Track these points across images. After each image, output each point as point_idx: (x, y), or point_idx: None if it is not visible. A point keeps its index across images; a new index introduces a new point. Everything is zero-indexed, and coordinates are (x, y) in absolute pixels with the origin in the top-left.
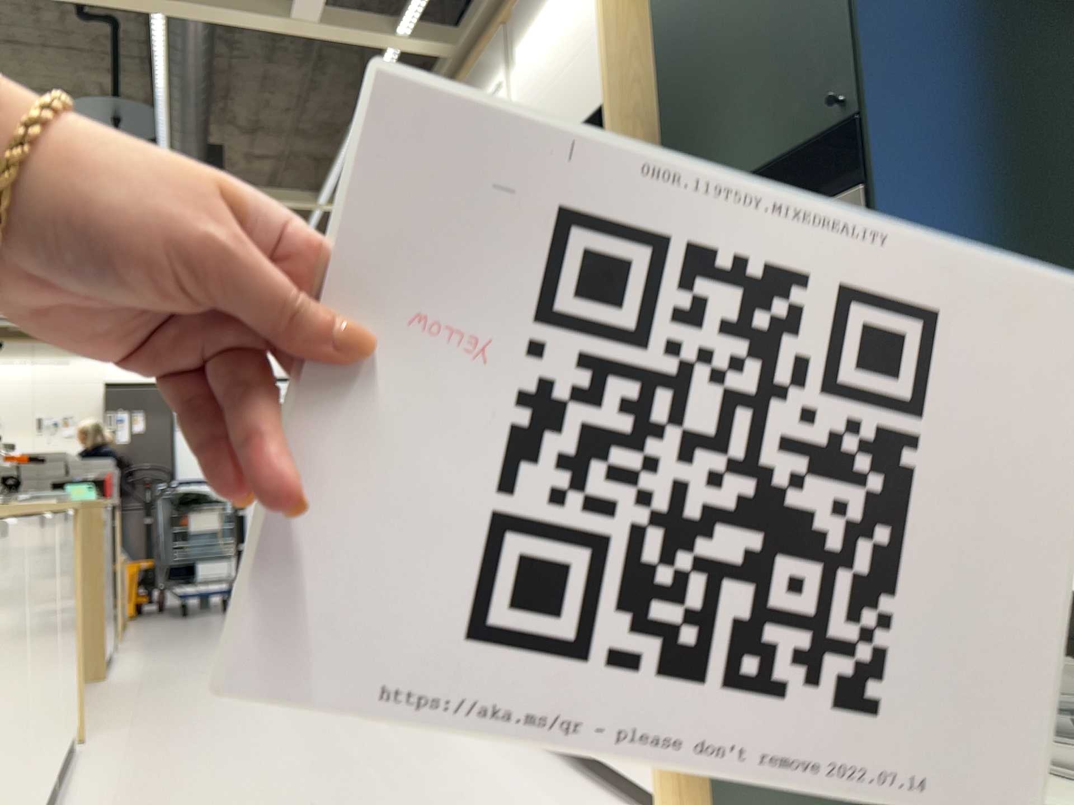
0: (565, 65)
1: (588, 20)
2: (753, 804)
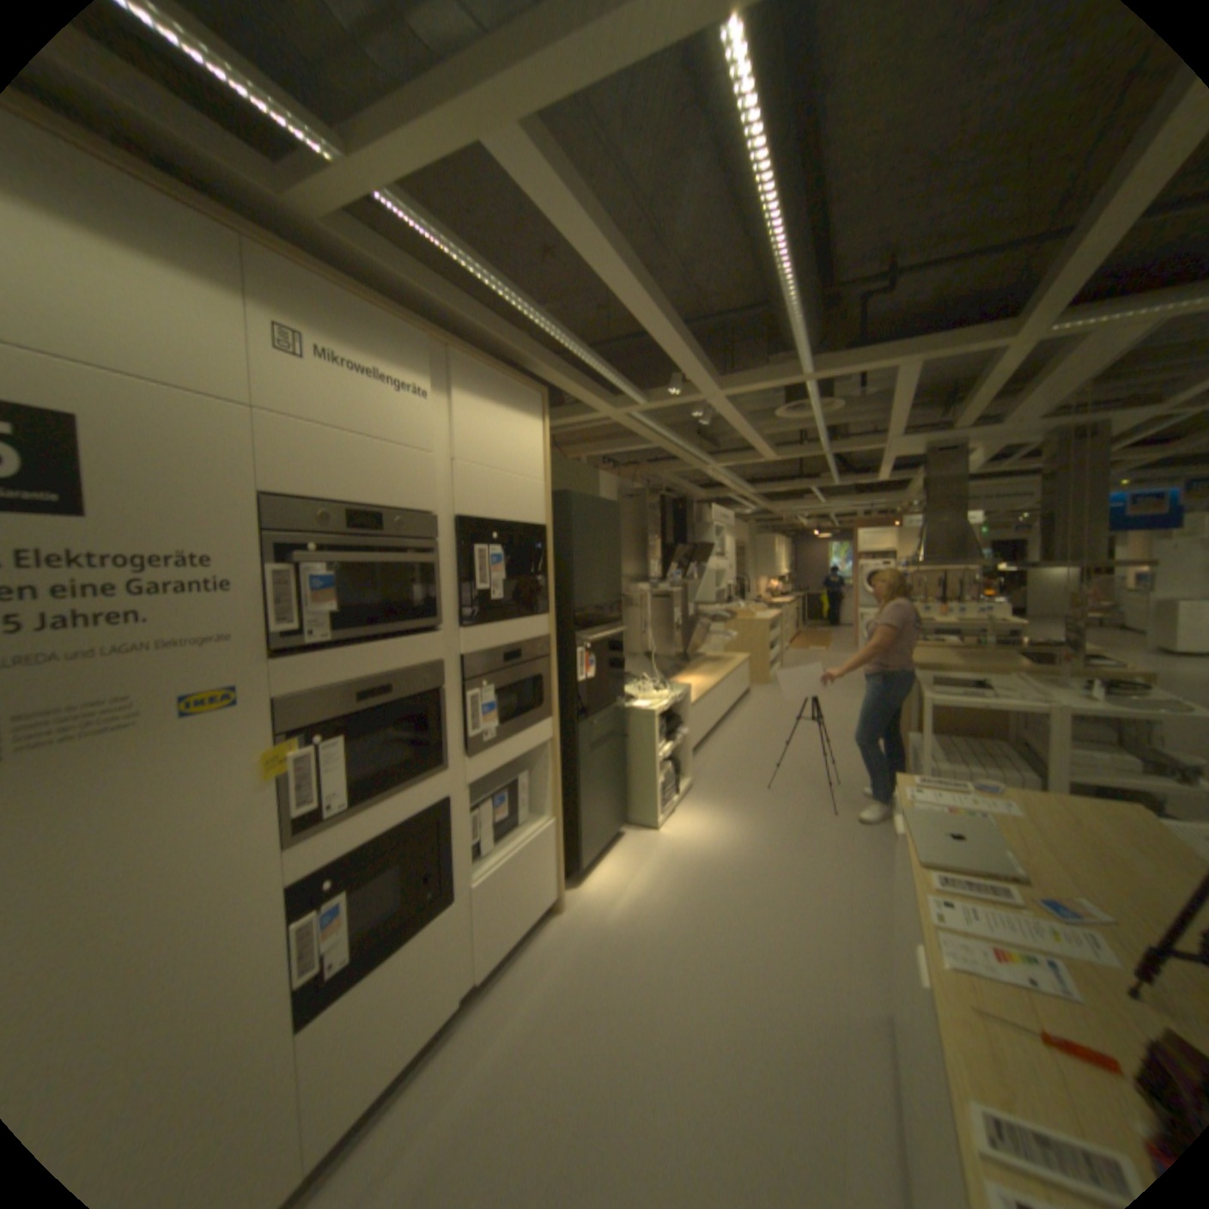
0: (513, 471)
1: (534, 466)
2: (590, 842)
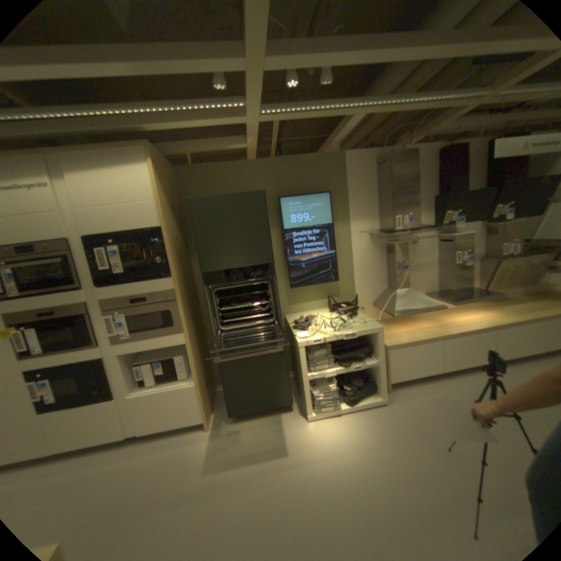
0: (121, 202)
1: (141, 193)
2: (239, 406)
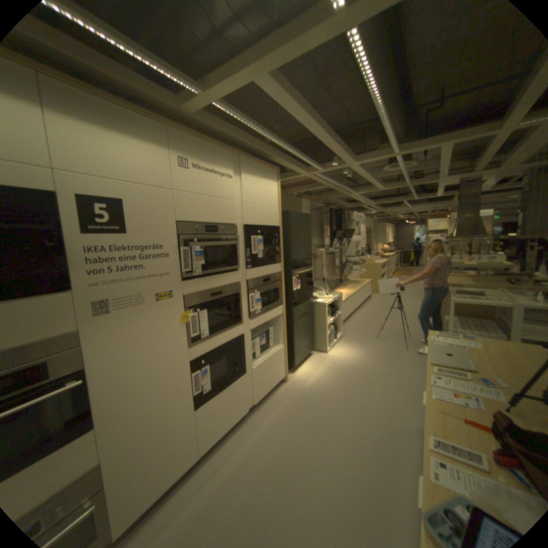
0: (266, 204)
1: (274, 201)
2: (298, 356)
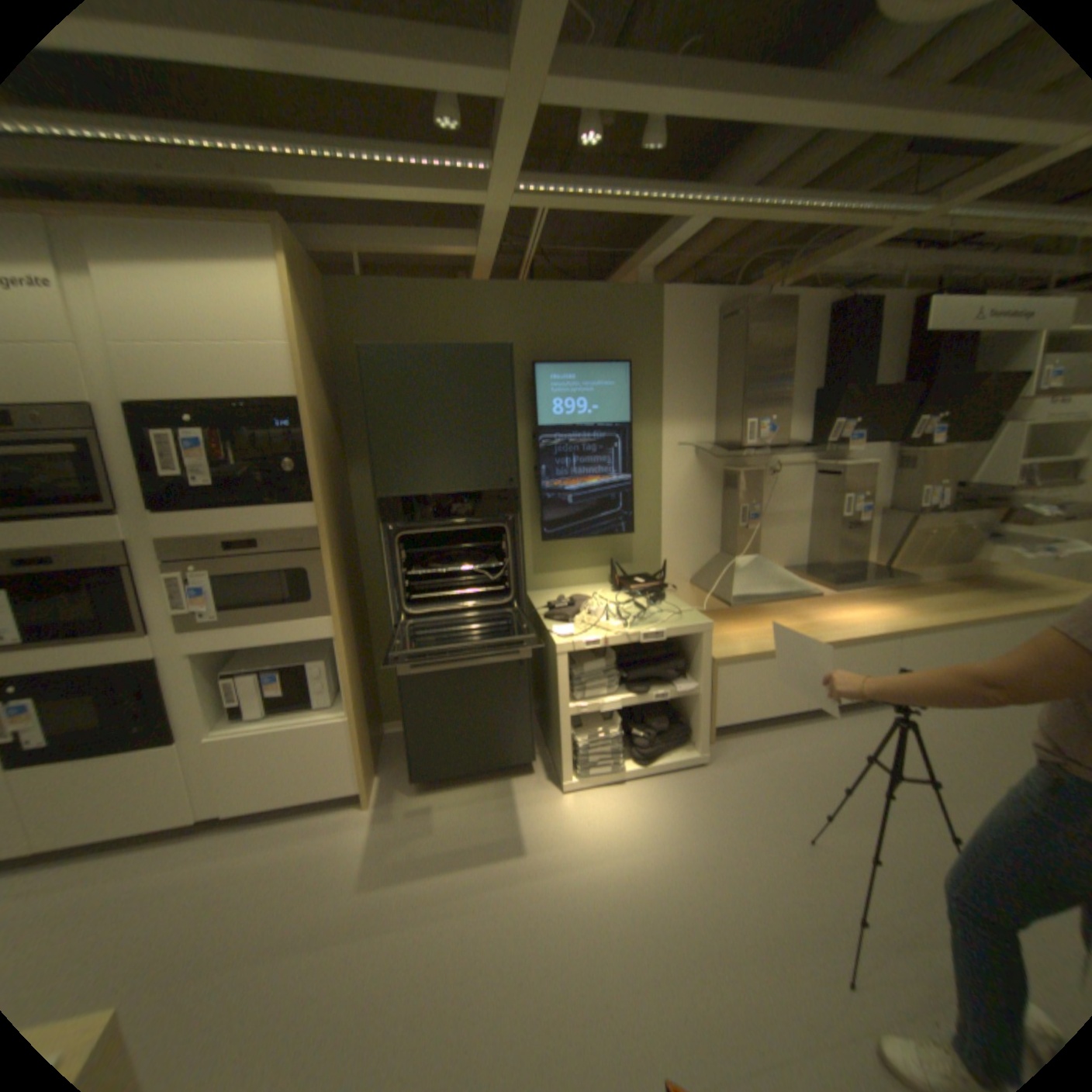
0: (215, 339)
1: (260, 324)
2: (431, 761)
